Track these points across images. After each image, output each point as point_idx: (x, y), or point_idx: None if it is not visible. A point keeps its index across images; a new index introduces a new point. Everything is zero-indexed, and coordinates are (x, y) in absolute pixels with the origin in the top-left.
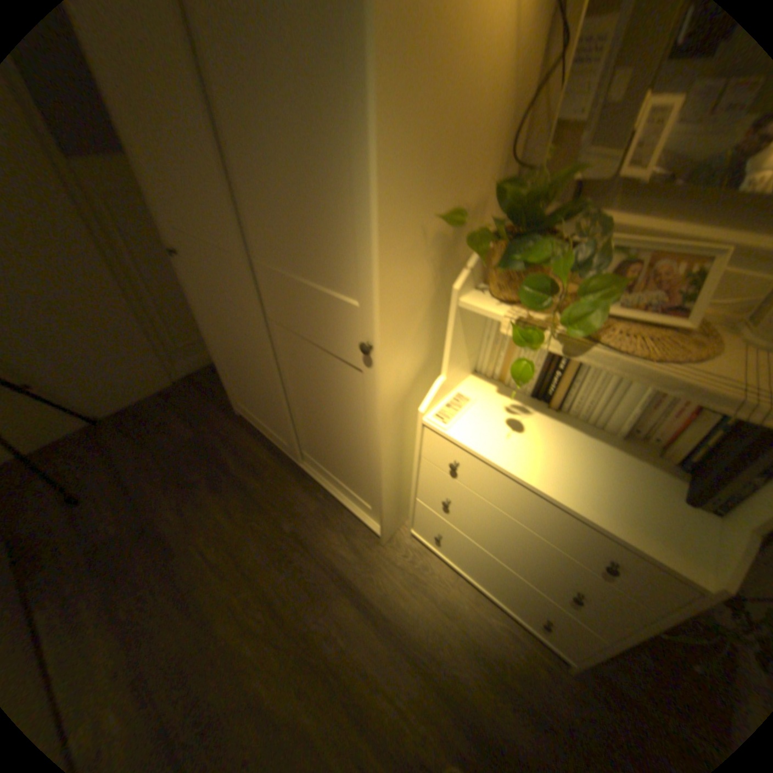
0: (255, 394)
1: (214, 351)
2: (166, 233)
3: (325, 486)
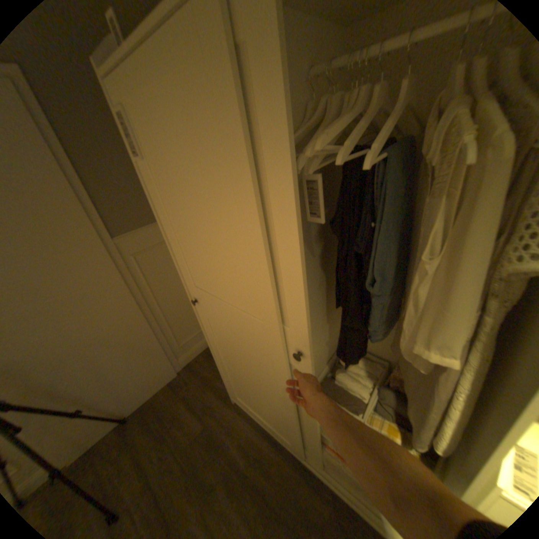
0: (261, 402)
1: (221, 364)
2: (193, 291)
3: (331, 486)
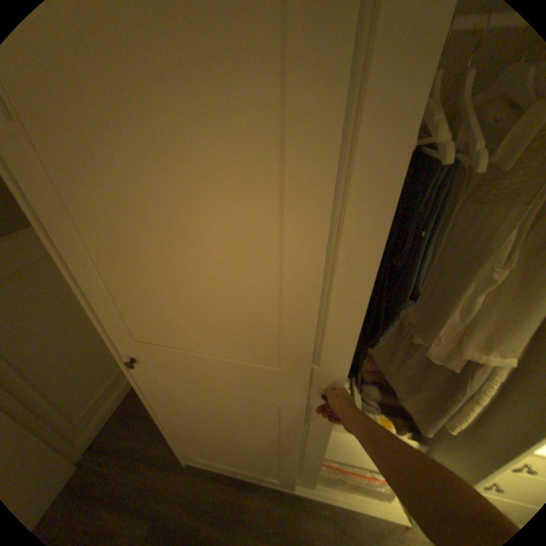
0: (241, 454)
1: (173, 429)
2: (129, 348)
3: (325, 499)
